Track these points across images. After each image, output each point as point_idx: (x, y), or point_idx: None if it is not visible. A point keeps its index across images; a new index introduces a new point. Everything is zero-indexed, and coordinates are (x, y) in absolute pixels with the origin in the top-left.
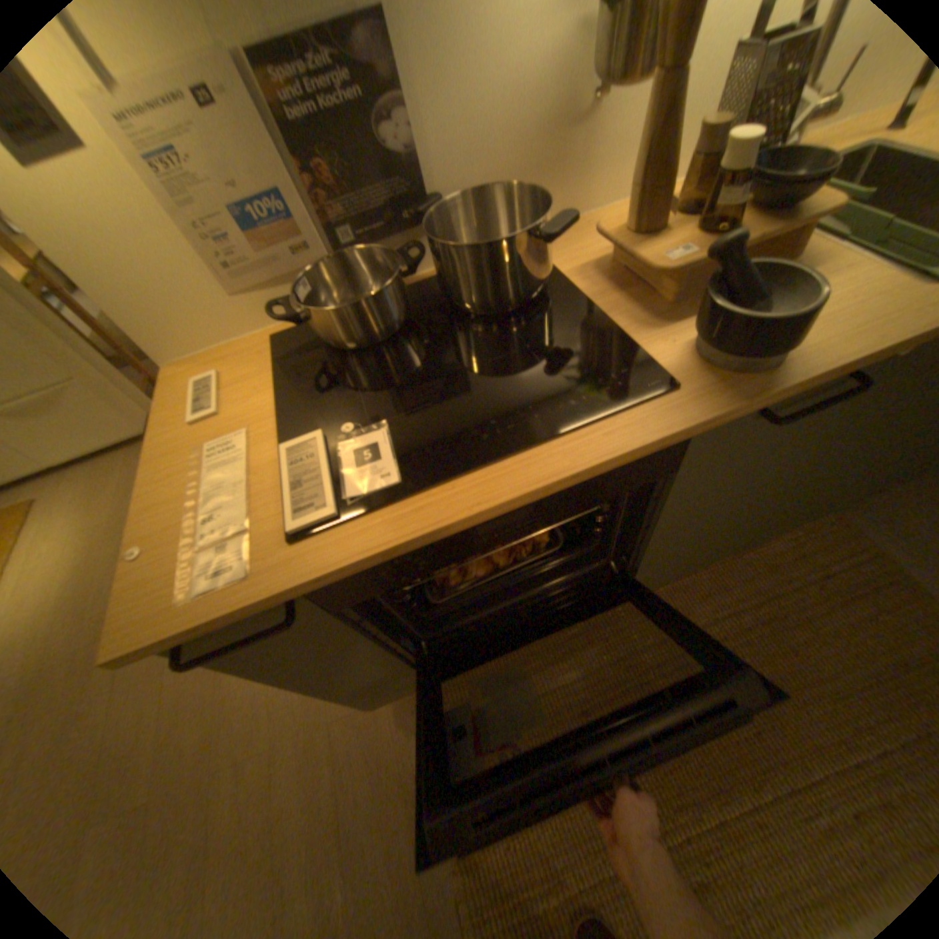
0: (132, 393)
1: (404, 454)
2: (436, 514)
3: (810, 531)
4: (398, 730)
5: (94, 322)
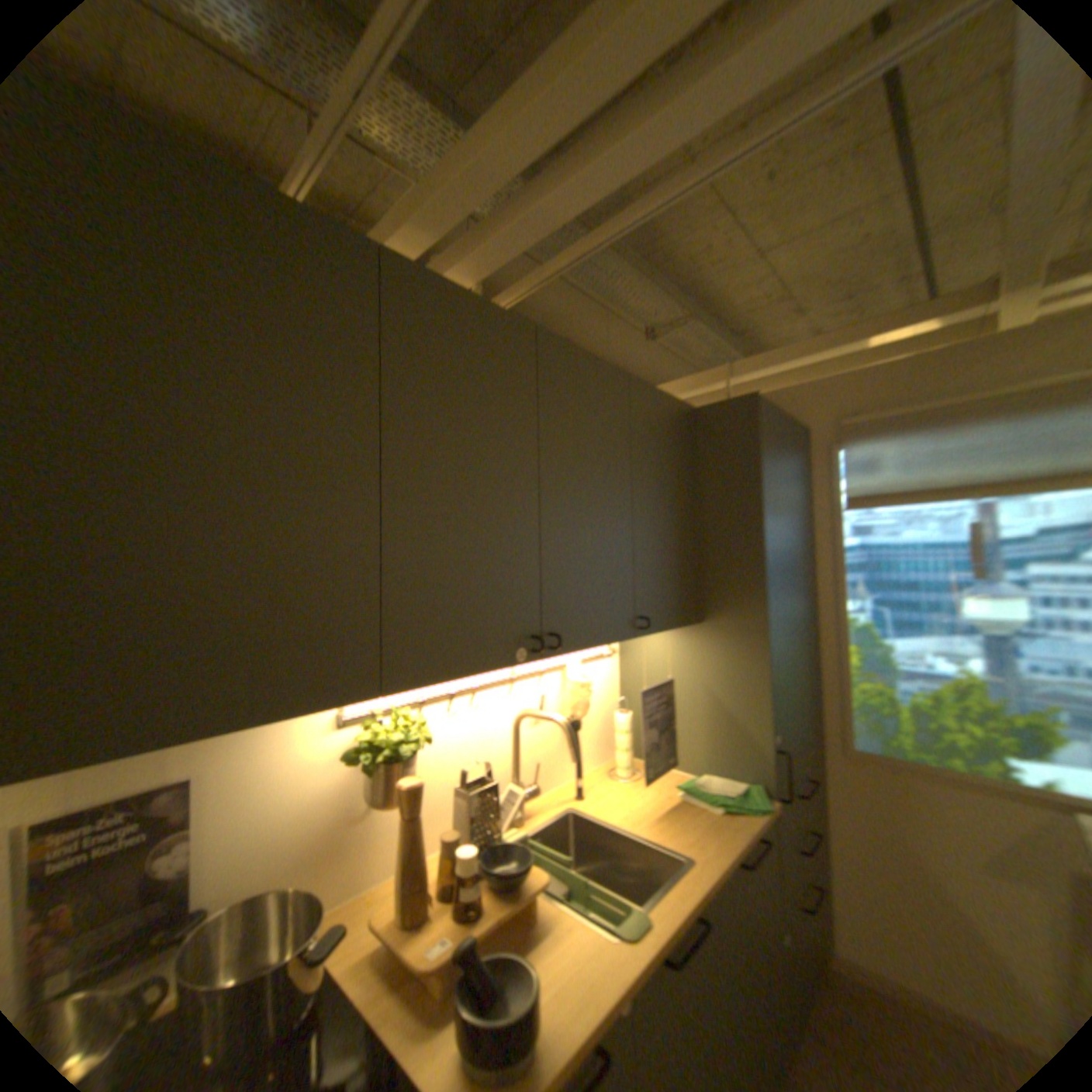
0: None
1: None
2: None
3: None
4: None
5: None
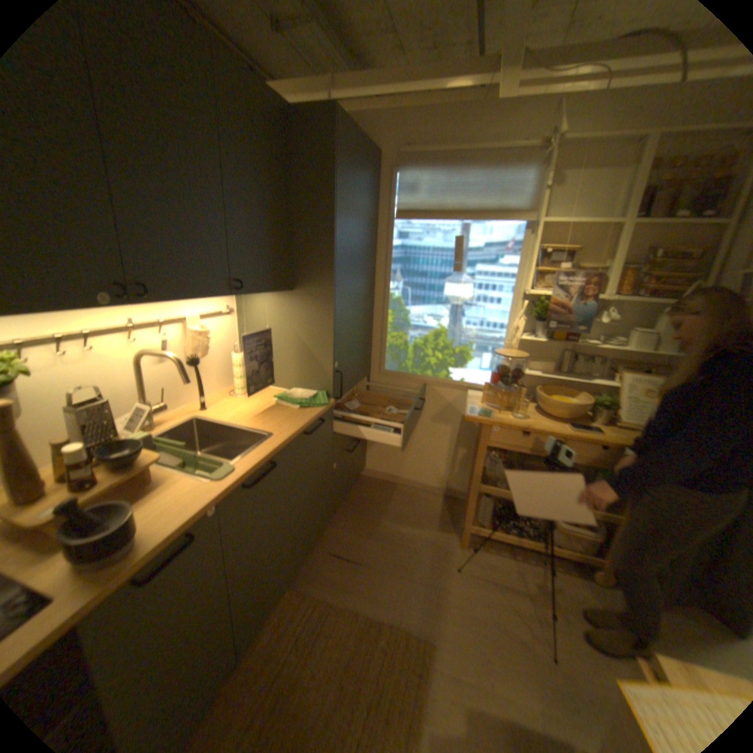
0: None
1: None
2: None
3: (279, 615)
4: None
5: None
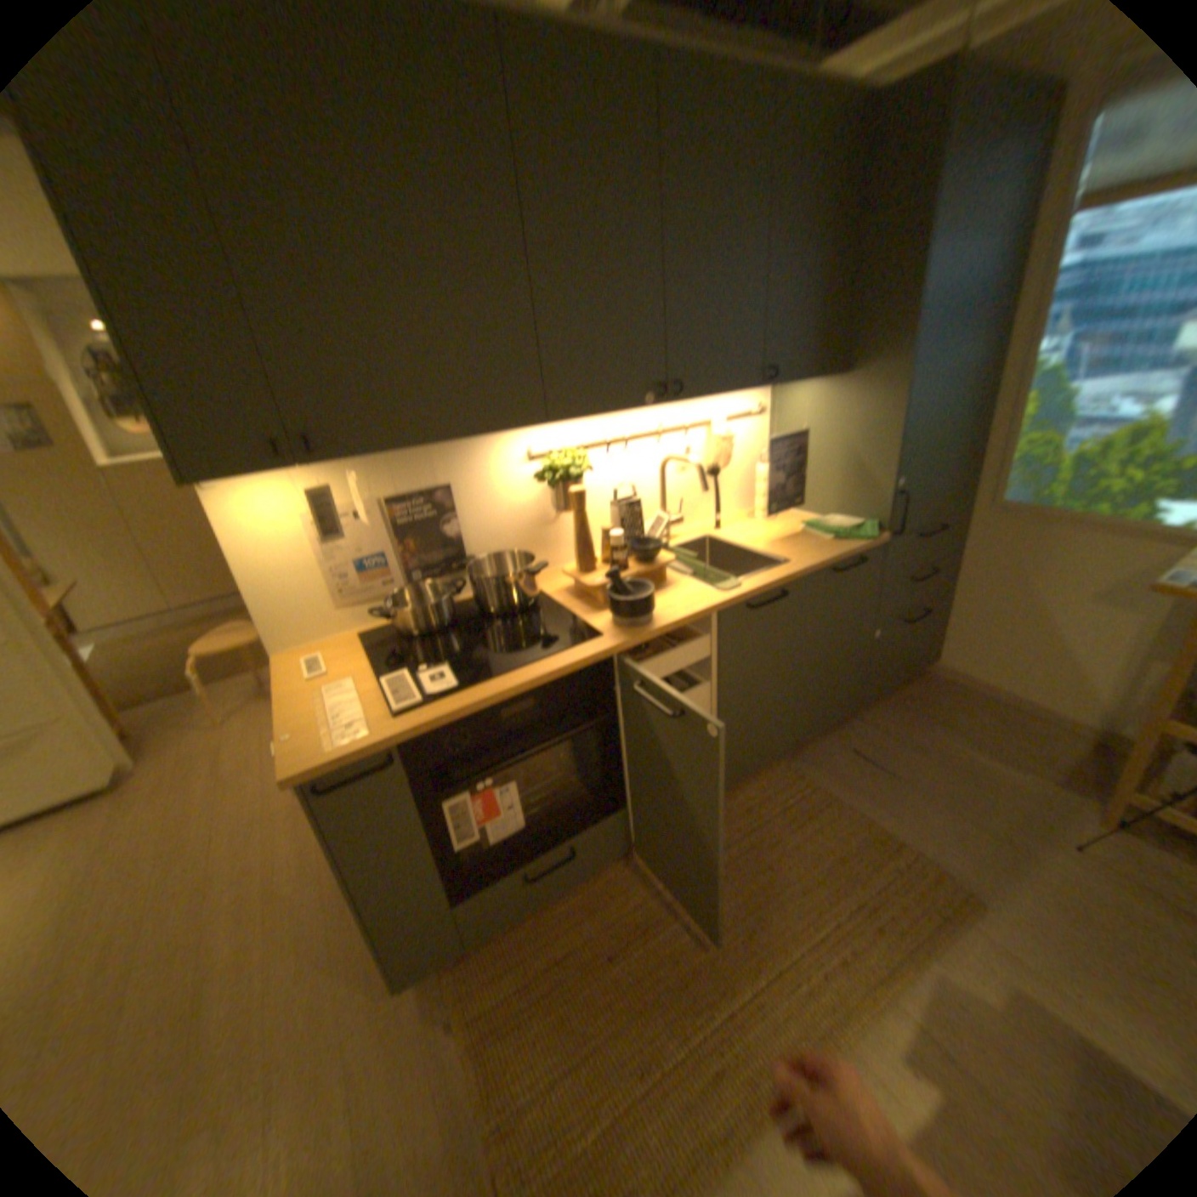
0: (108, 742)
1: (457, 678)
2: (478, 699)
3: (770, 780)
4: (423, 1027)
5: (87, 671)
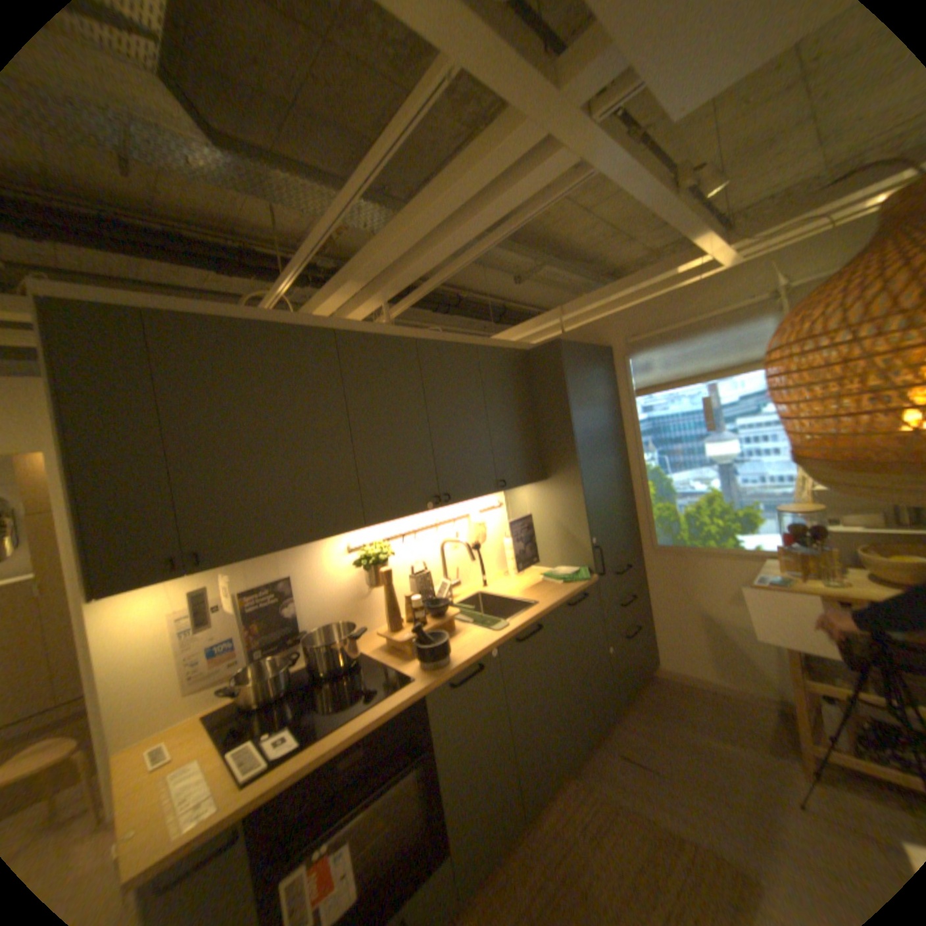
0: None
1: (296, 739)
2: (316, 755)
3: (565, 801)
4: None
5: None
